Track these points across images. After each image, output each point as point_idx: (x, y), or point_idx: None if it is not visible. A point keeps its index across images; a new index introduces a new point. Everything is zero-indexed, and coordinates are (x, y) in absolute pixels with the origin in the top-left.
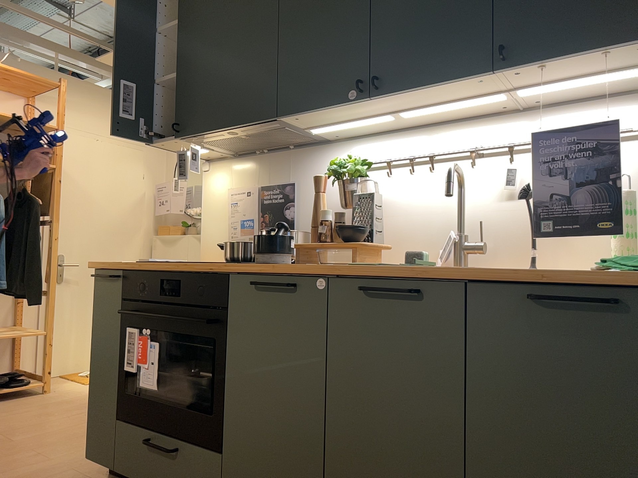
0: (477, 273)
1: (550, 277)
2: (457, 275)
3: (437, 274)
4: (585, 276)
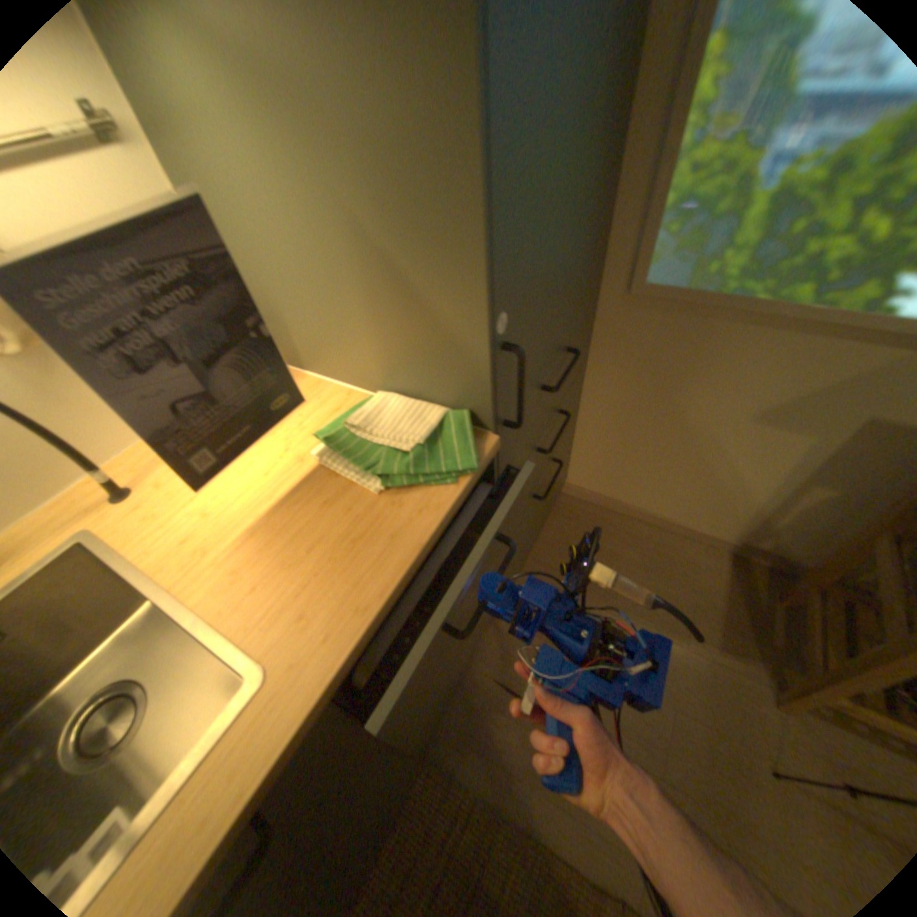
0: (341, 677)
1: (413, 567)
2: (309, 722)
3: (273, 771)
4: (420, 524)
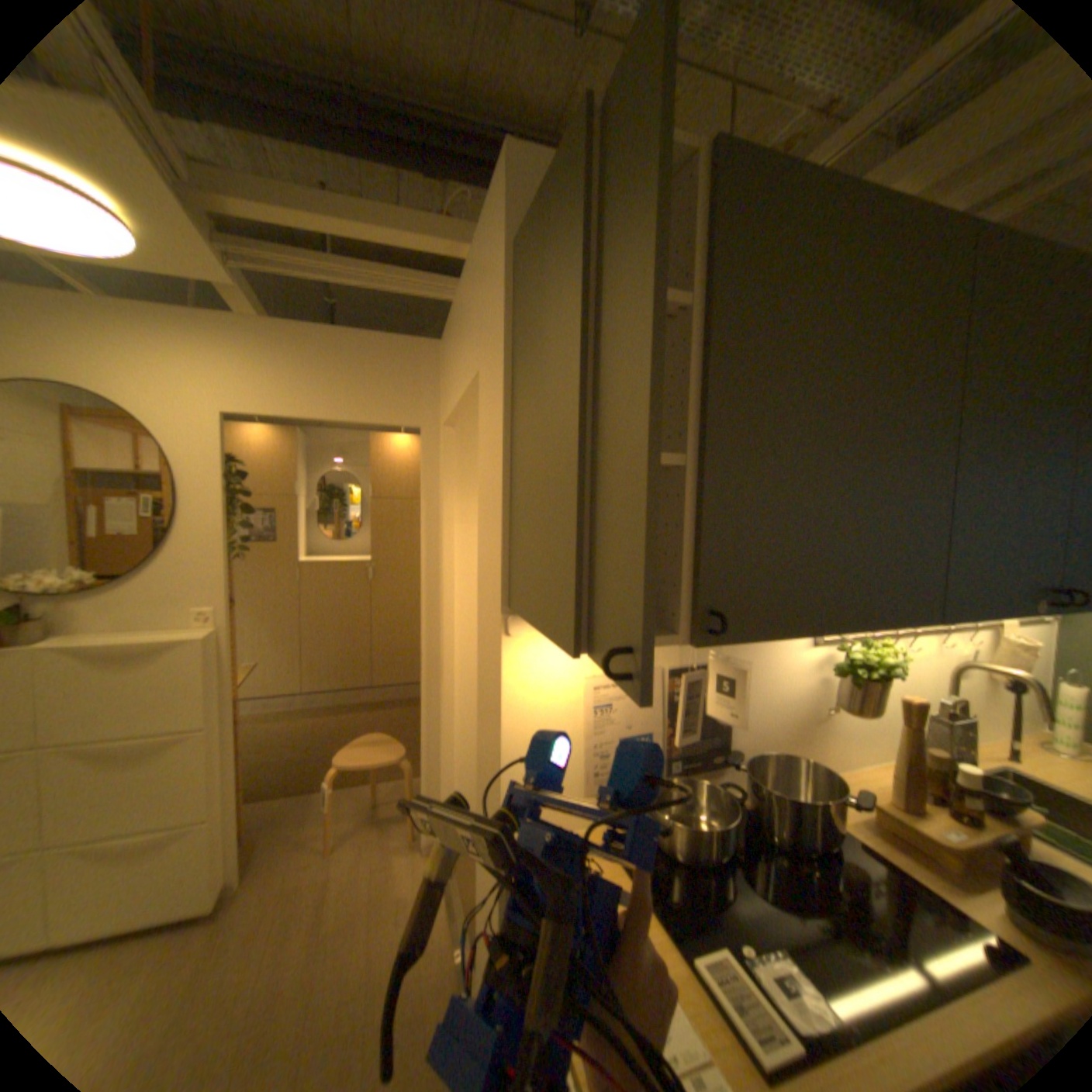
0: None
1: None
2: None
3: None
4: None
